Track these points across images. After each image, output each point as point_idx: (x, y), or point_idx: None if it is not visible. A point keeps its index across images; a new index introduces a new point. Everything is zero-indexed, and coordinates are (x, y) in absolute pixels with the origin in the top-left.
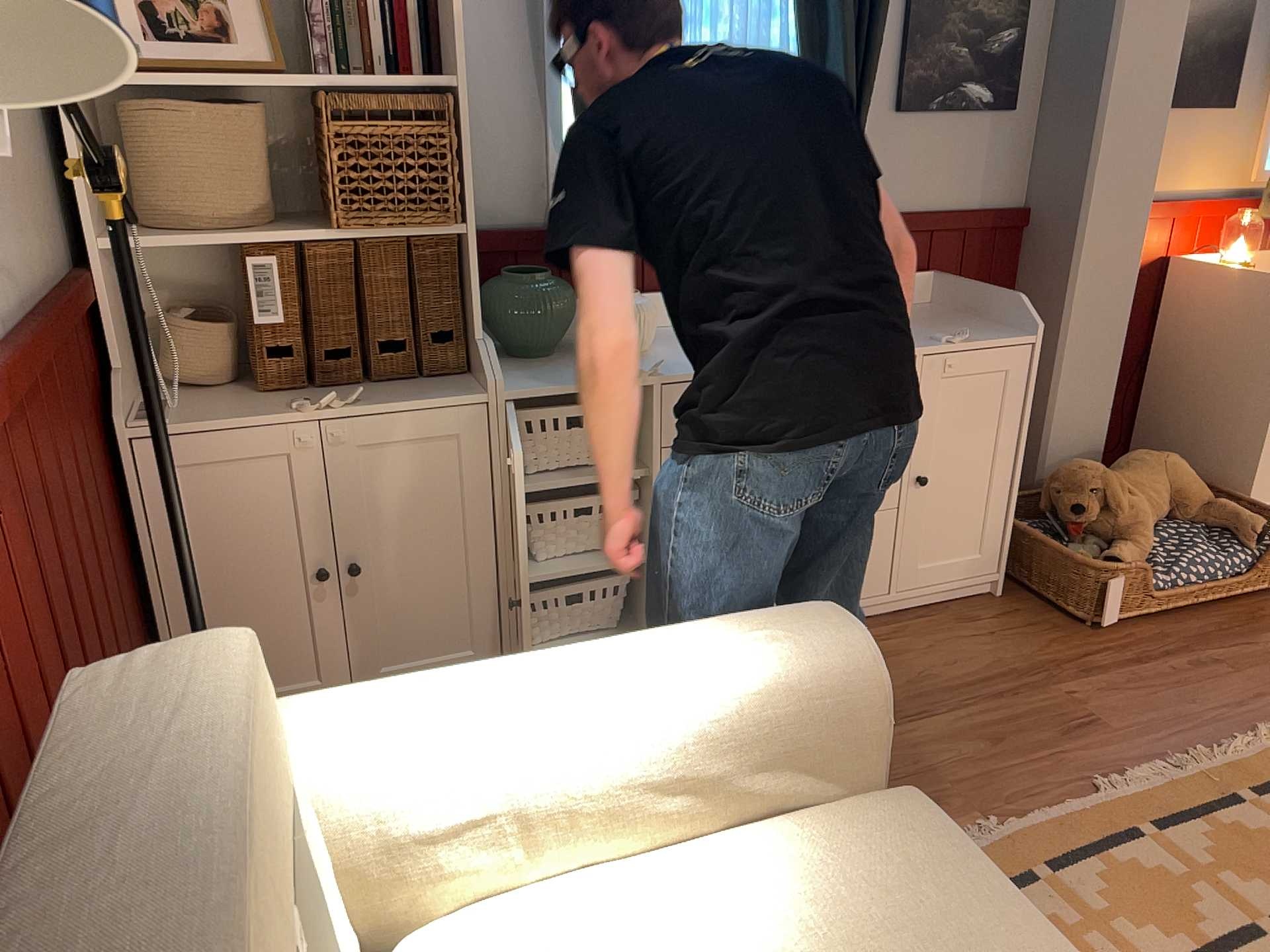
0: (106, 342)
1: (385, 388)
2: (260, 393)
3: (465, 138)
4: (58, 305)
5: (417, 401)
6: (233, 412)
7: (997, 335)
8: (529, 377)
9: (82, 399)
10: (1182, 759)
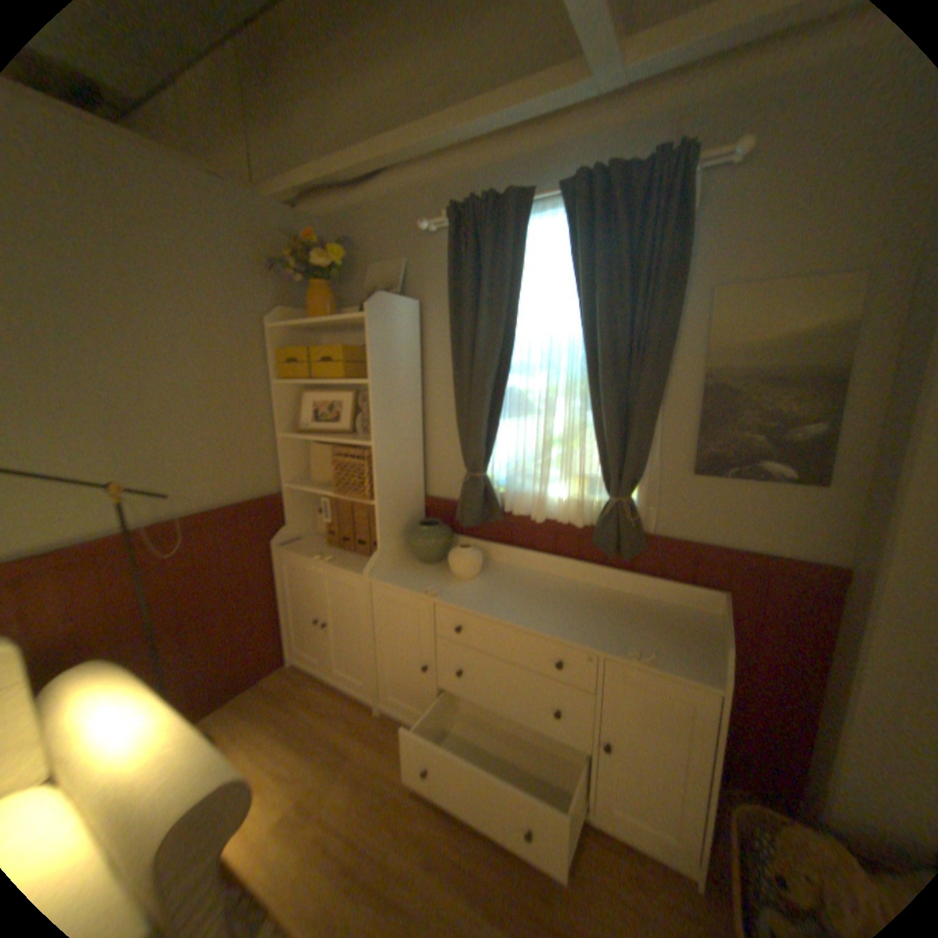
0: (285, 515)
1: (354, 558)
2: (326, 545)
3: (375, 467)
4: (225, 508)
5: (346, 569)
6: (305, 550)
7: (693, 672)
8: (396, 574)
9: (247, 535)
10: None
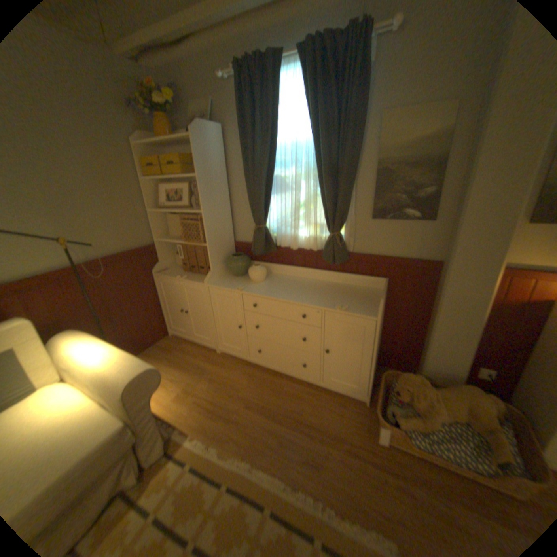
0: (158, 257)
1: (199, 276)
2: (183, 271)
3: (205, 225)
4: (124, 253)
5: (195, 282)
6: (171, 274)
7: (364, 312)
8: (221, 282)
9: (138, 268)
10: (322, 510)
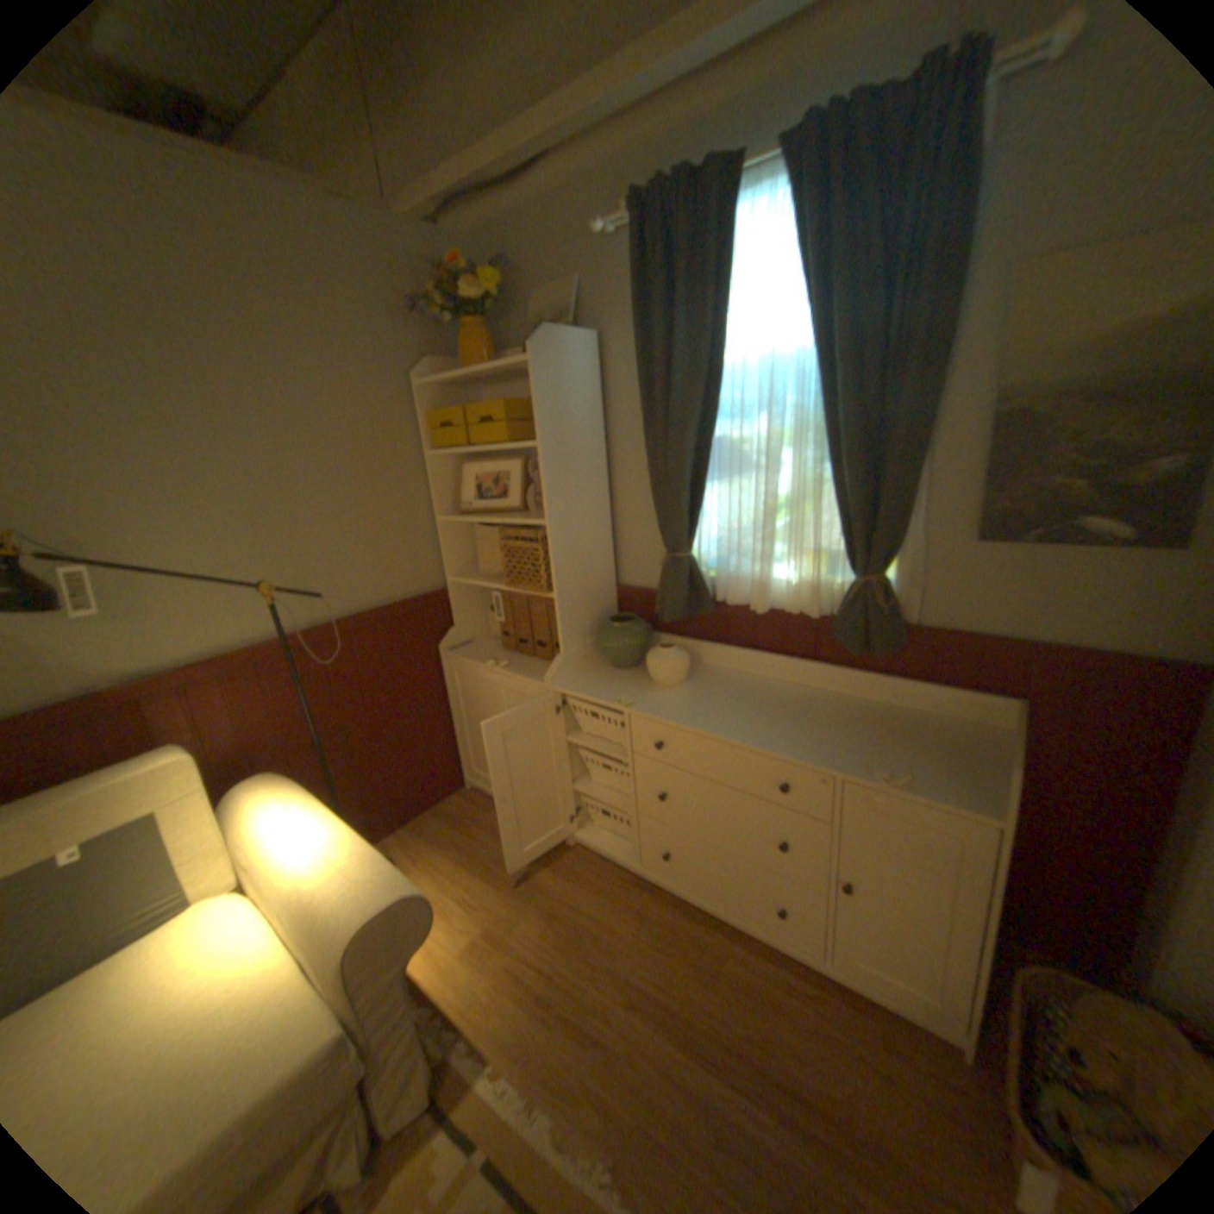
0: (453, 614)
1: (535, 662)
2: (503, 648)
3: (553, 550)
4: (386, 607)
5: (526, 675)
6: (478, 654)
7: (963, 799)
8: (584, 681)
9: (412, 638)
10: None
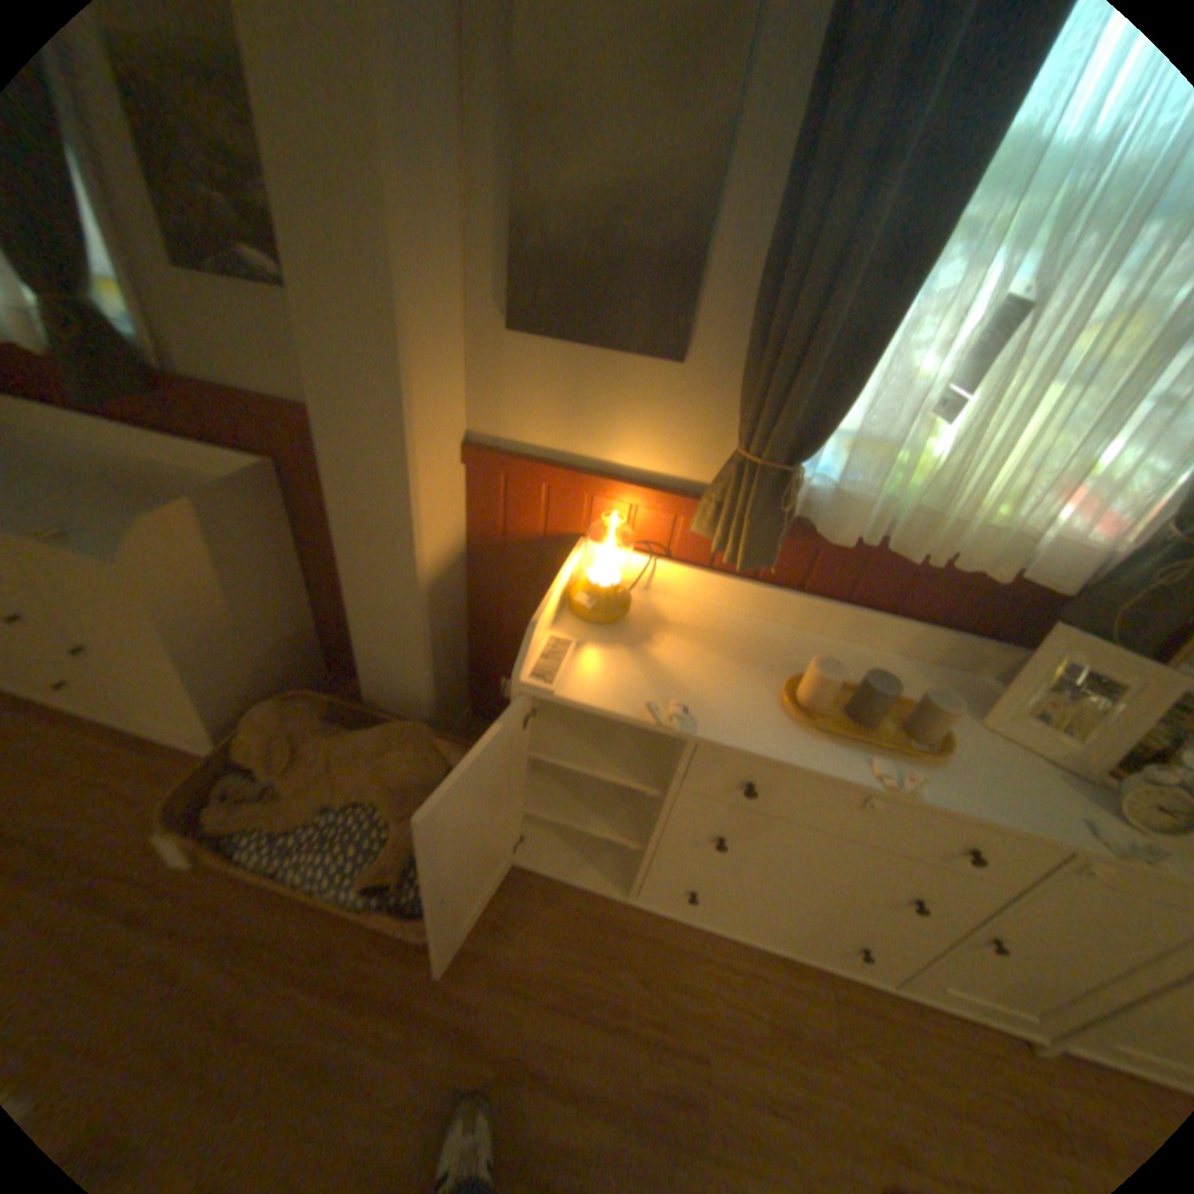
0: None
1: None
2: None
3: None
4: None
5: None
6: None
7: (107, 549)
8: None
9: None
10: None
